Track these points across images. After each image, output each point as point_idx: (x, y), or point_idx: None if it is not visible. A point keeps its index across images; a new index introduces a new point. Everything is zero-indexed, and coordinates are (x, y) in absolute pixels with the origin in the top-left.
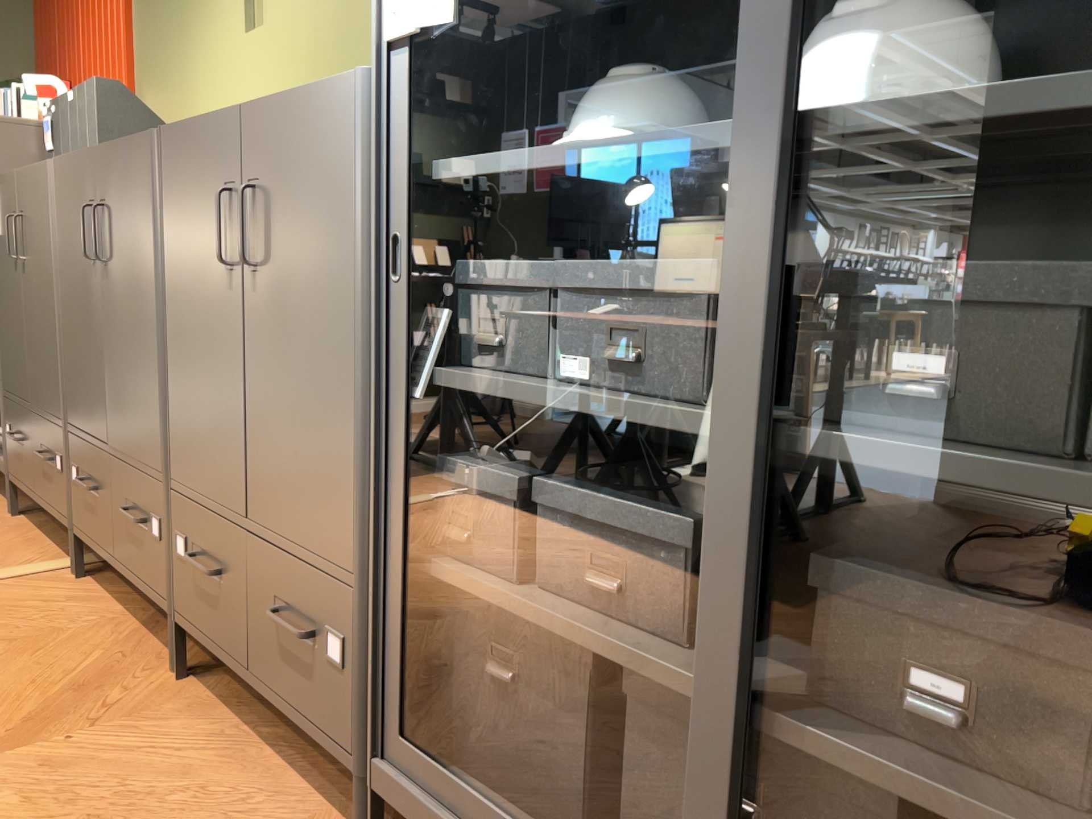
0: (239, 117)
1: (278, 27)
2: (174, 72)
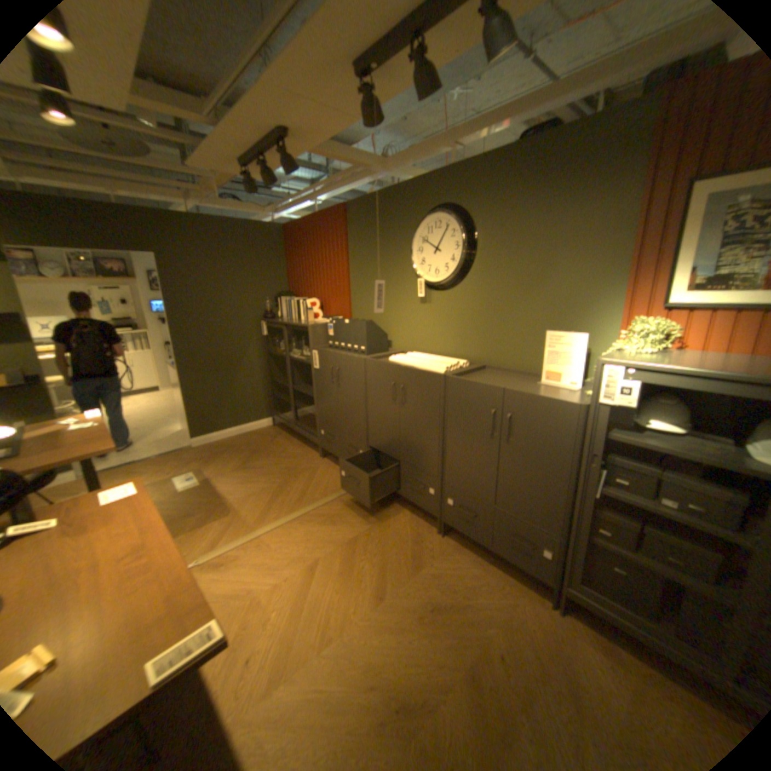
0: (502, 392)
1: (439, 307)
2: (374, 305)
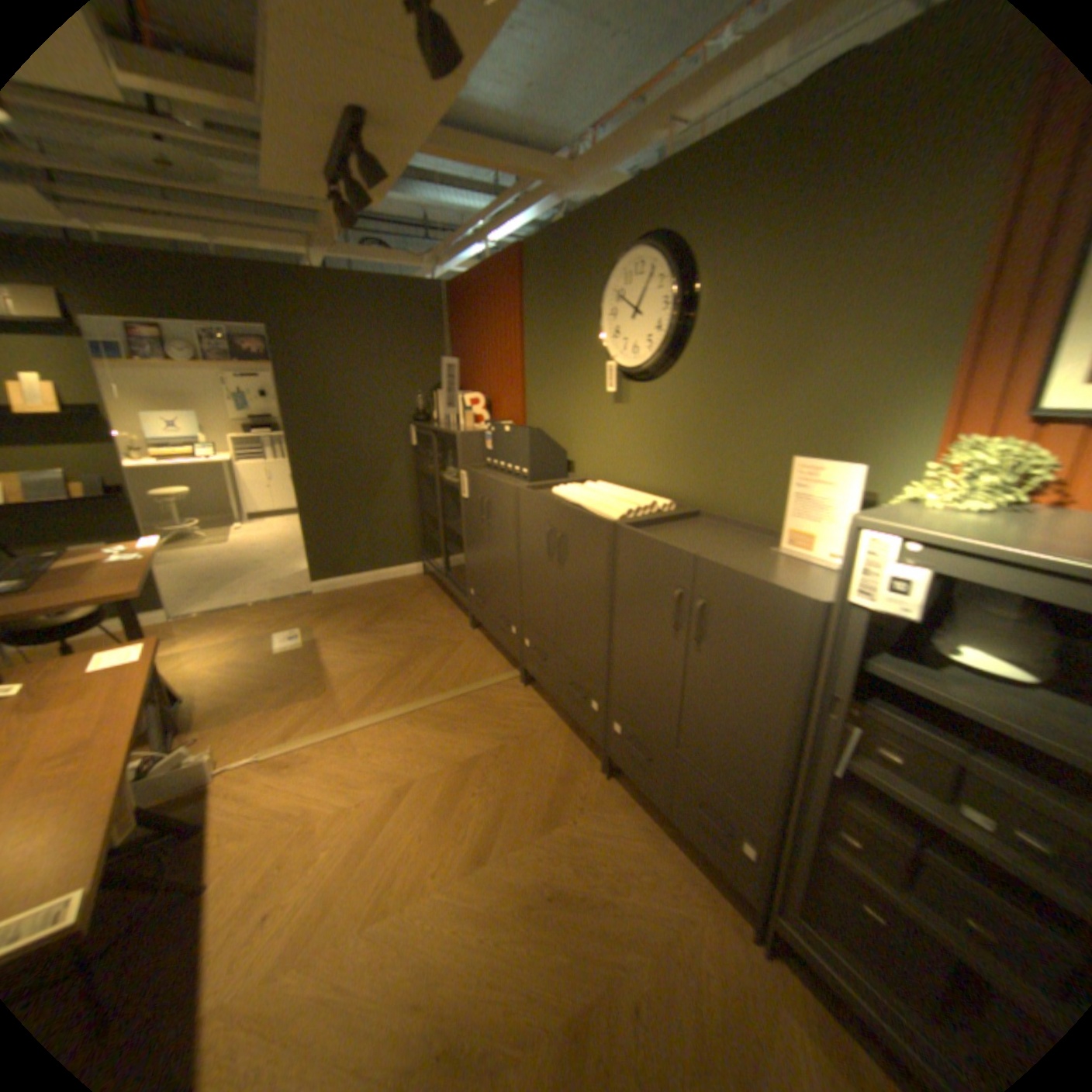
0: (693, 560)
1: (639, 408)
2: (553, 404)
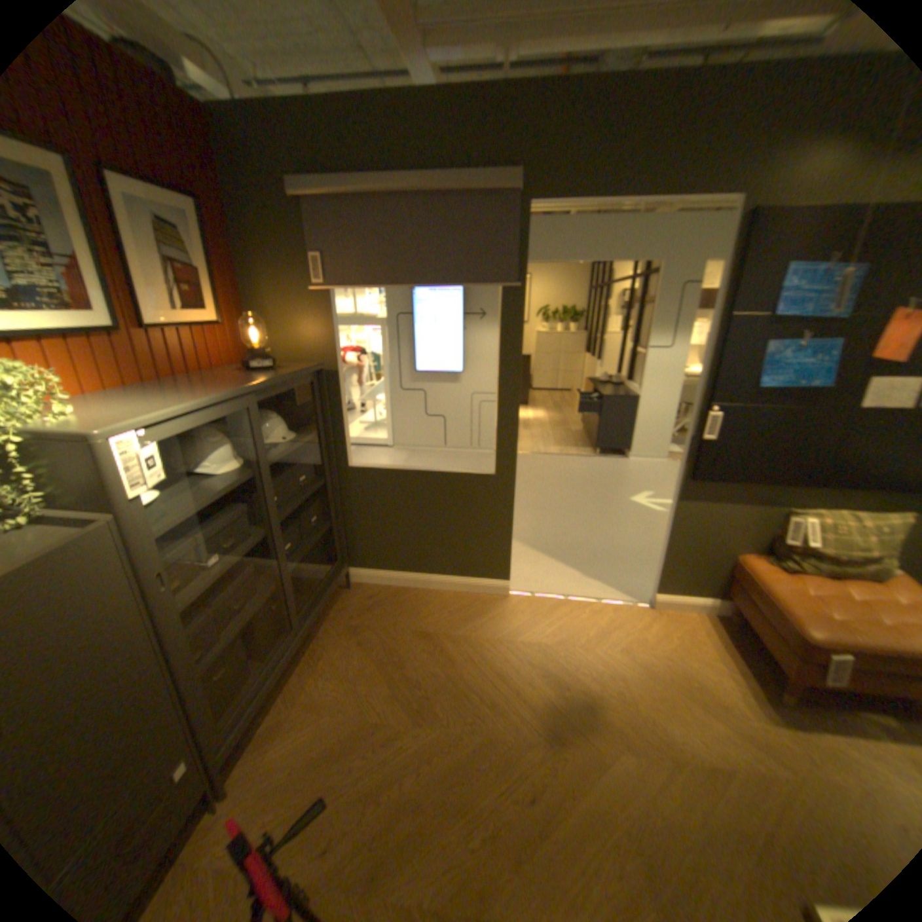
0: None
1: None
2: None
